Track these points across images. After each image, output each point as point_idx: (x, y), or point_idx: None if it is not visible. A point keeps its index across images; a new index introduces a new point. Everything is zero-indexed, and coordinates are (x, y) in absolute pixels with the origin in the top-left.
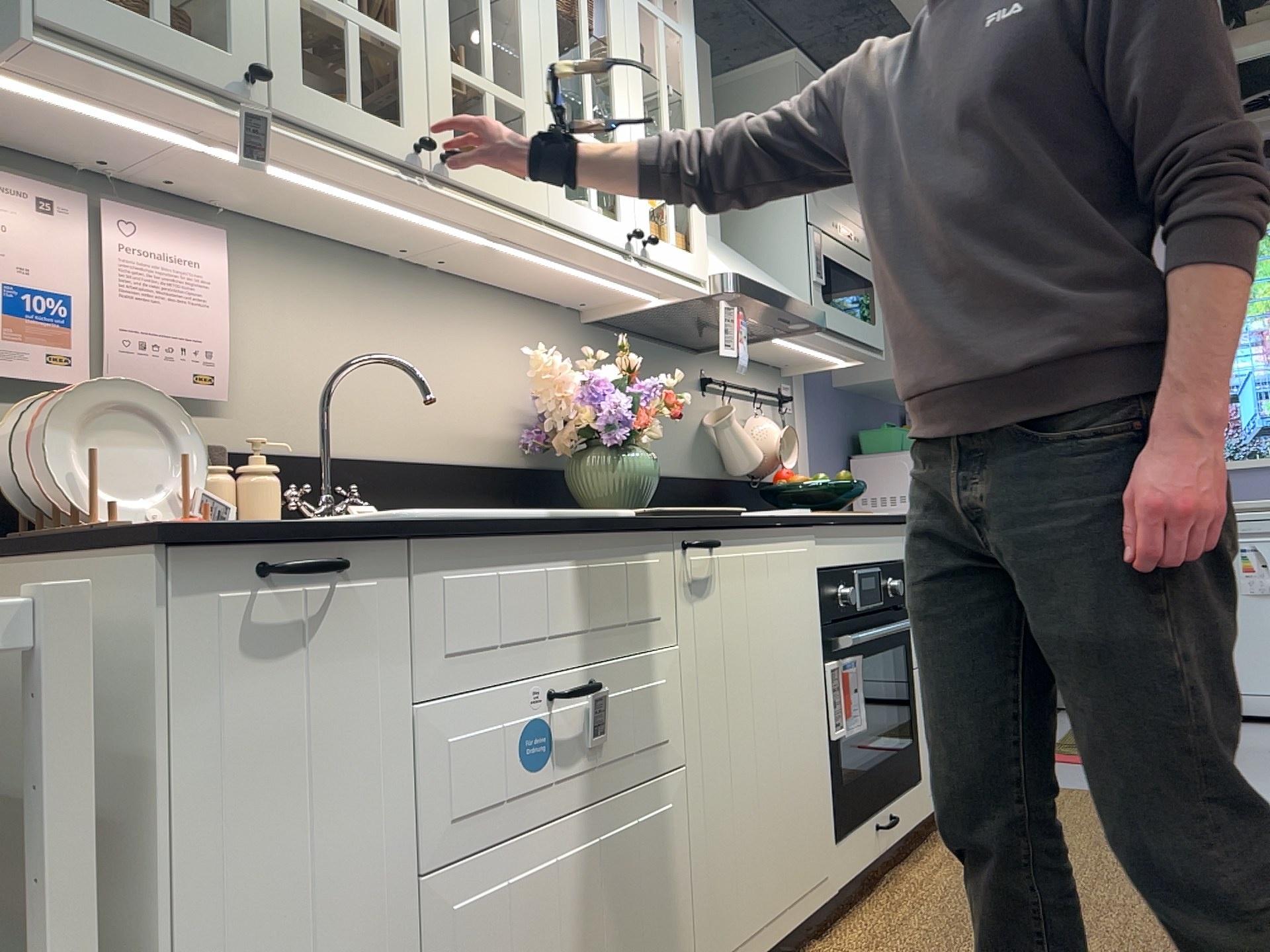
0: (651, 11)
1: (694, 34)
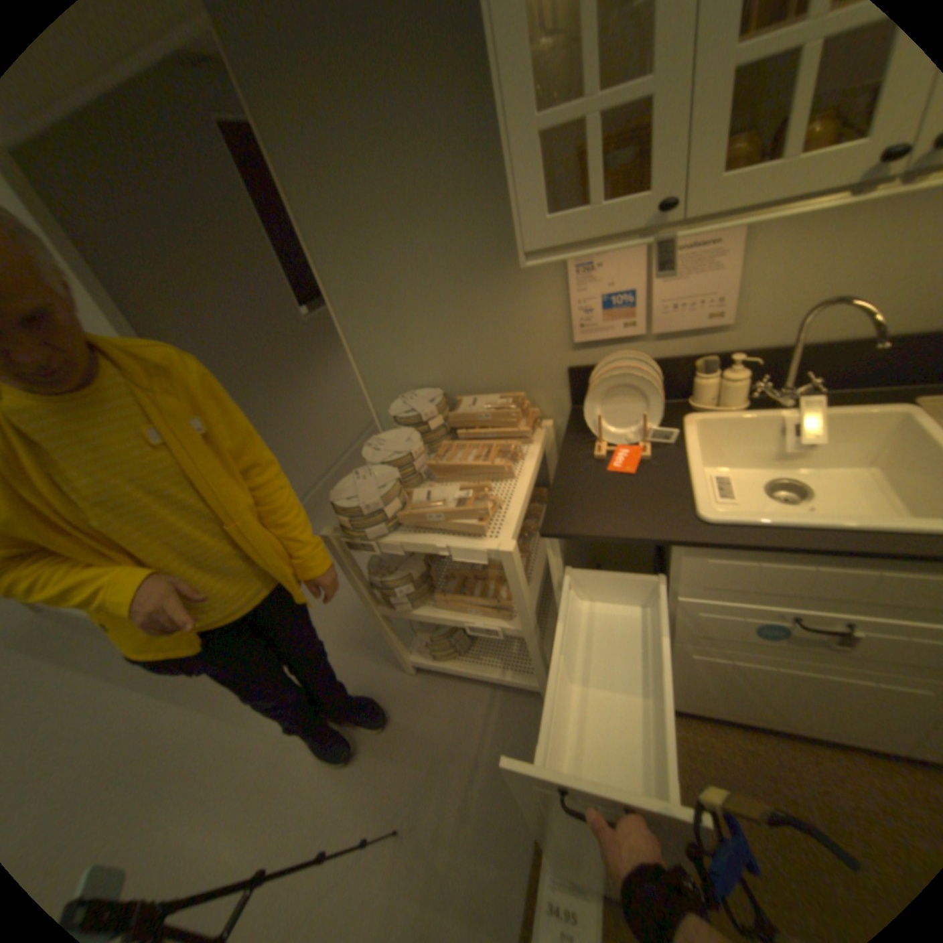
0: None
1: None
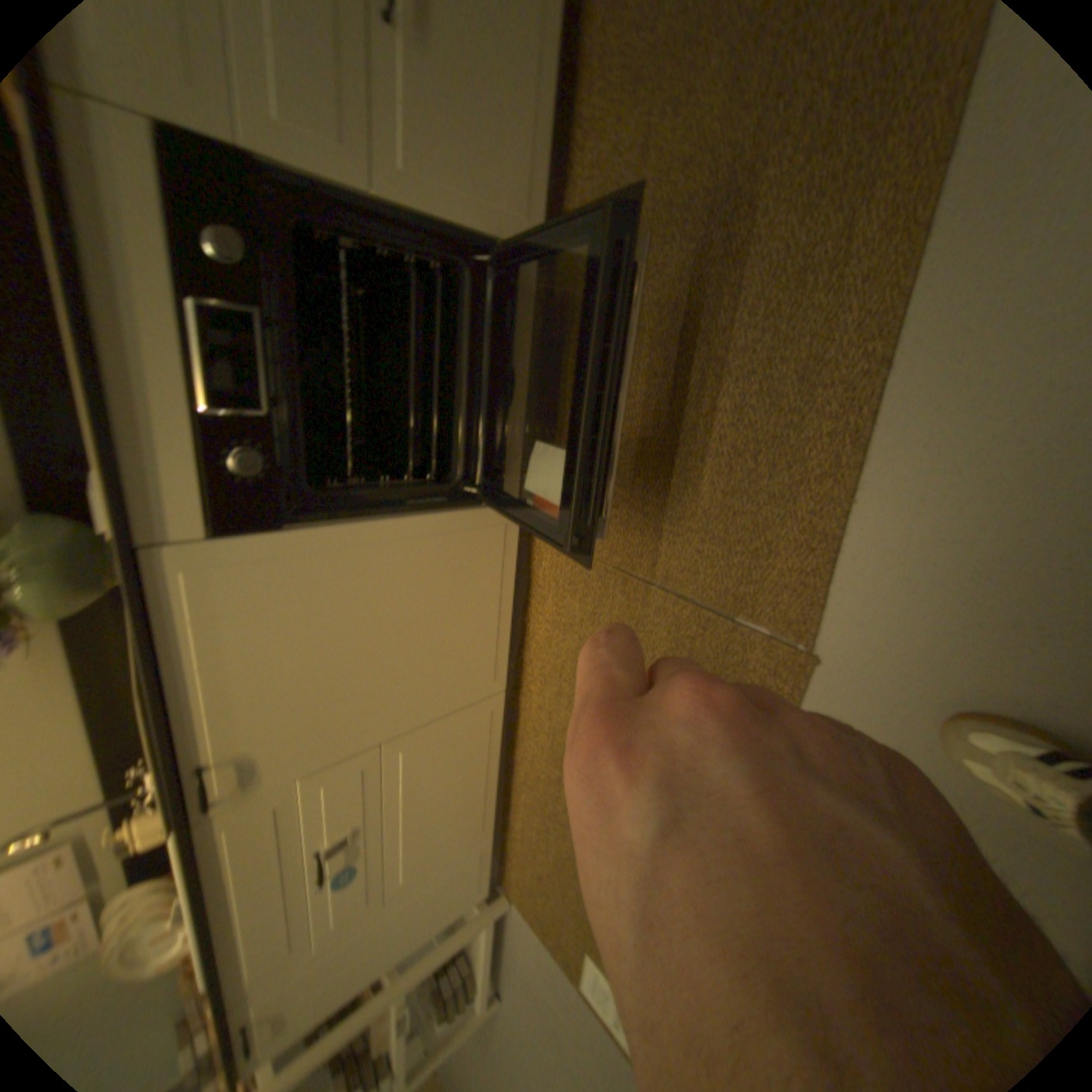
0: None
1: None
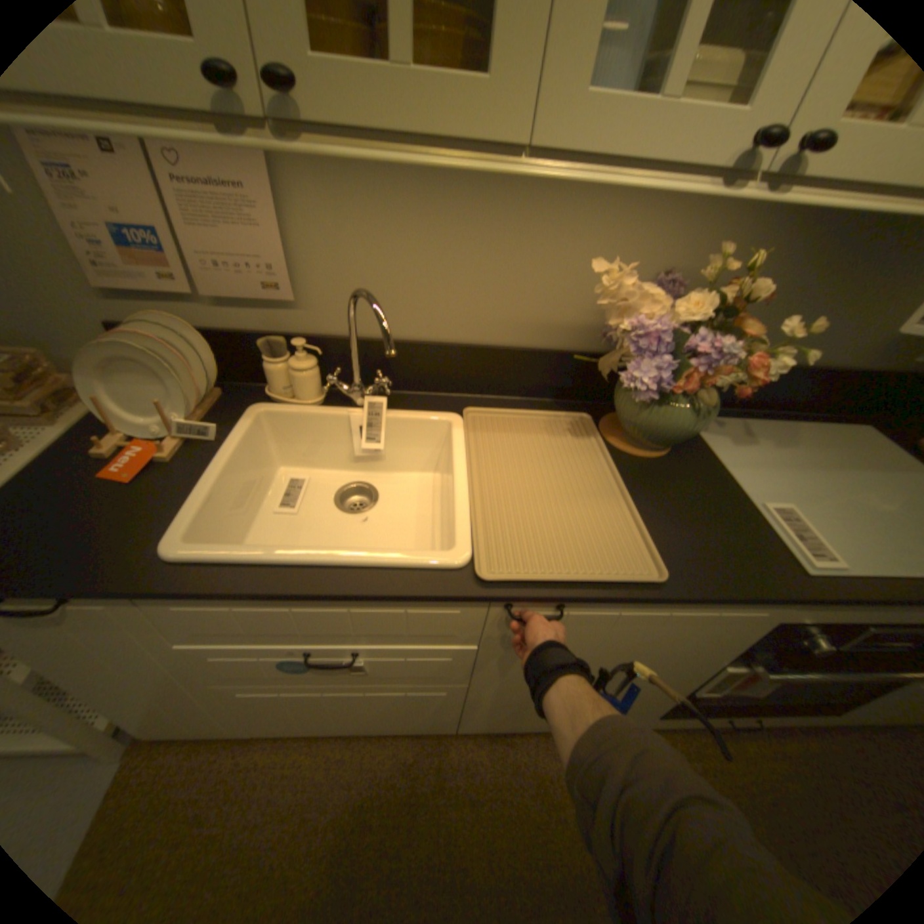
0: None
1: None
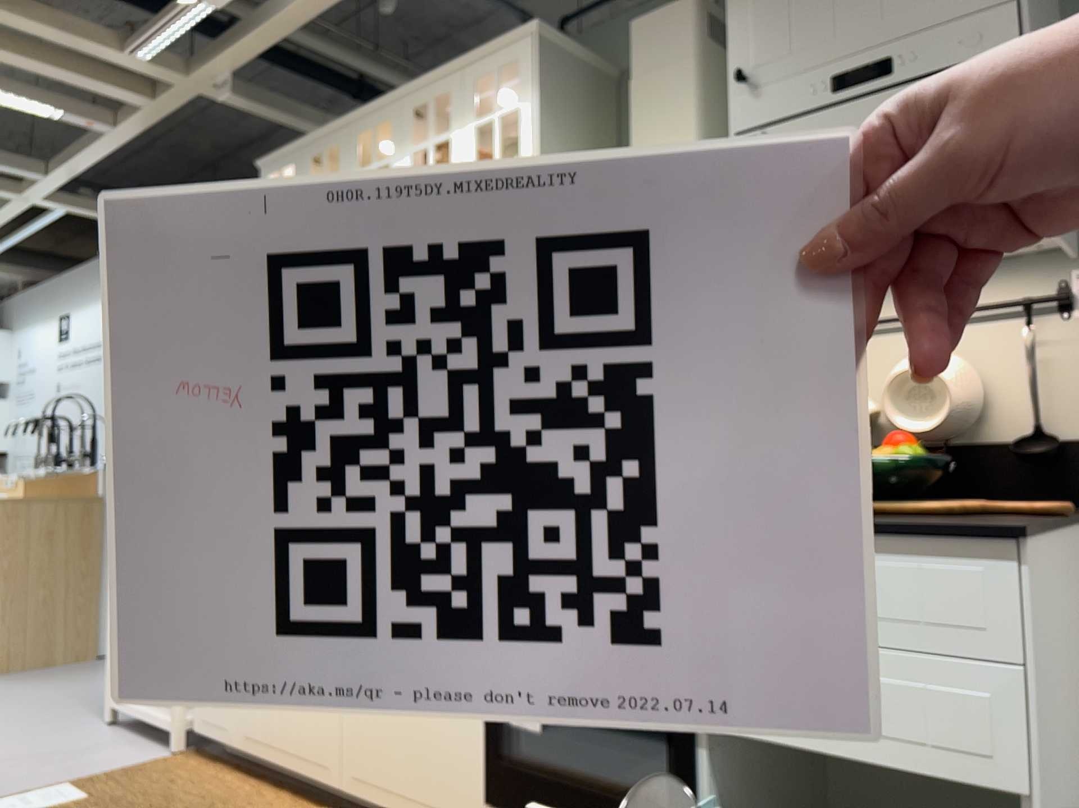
0: (485, 122)
1: (535, 91)
